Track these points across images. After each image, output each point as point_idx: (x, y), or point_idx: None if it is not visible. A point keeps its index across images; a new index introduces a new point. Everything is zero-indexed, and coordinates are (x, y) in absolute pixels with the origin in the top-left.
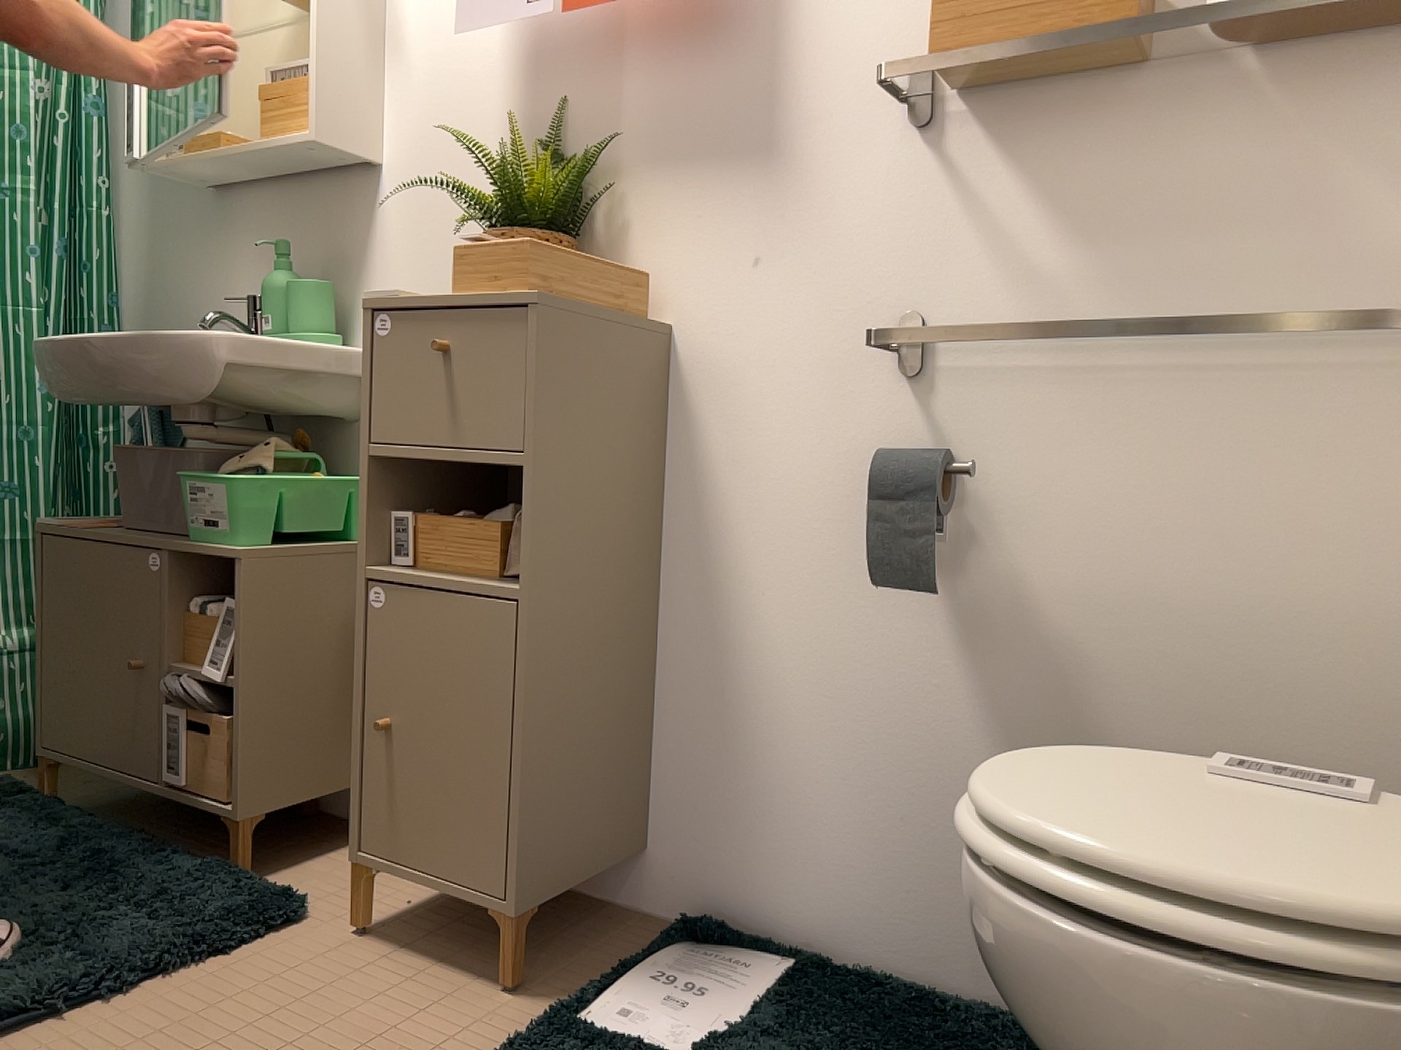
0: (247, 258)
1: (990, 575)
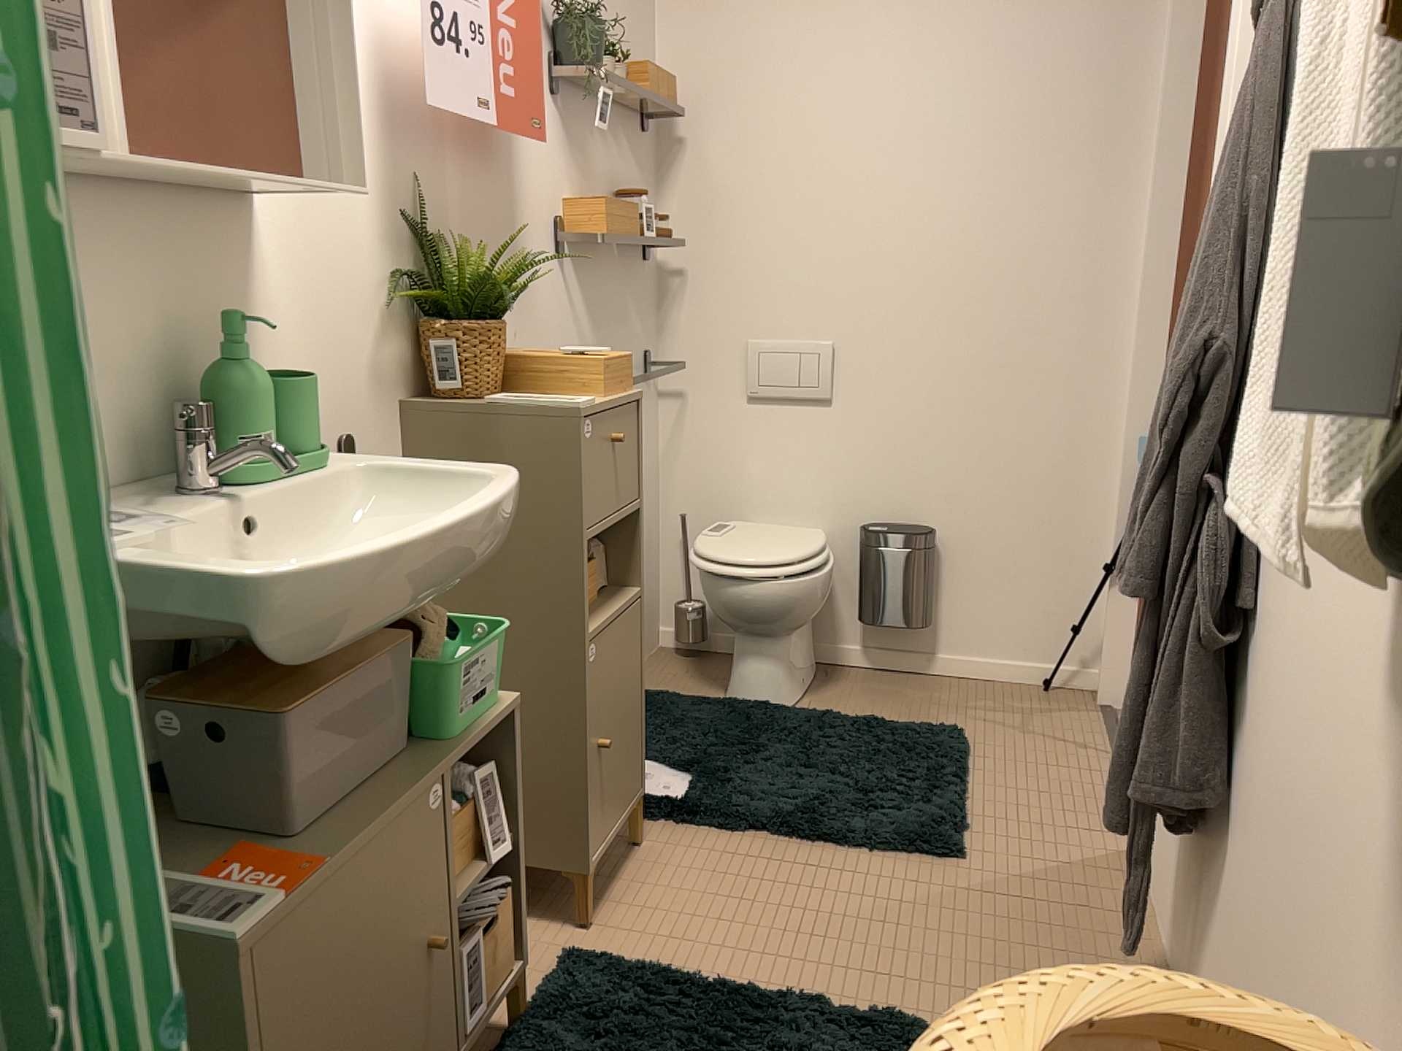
0: None
1: None
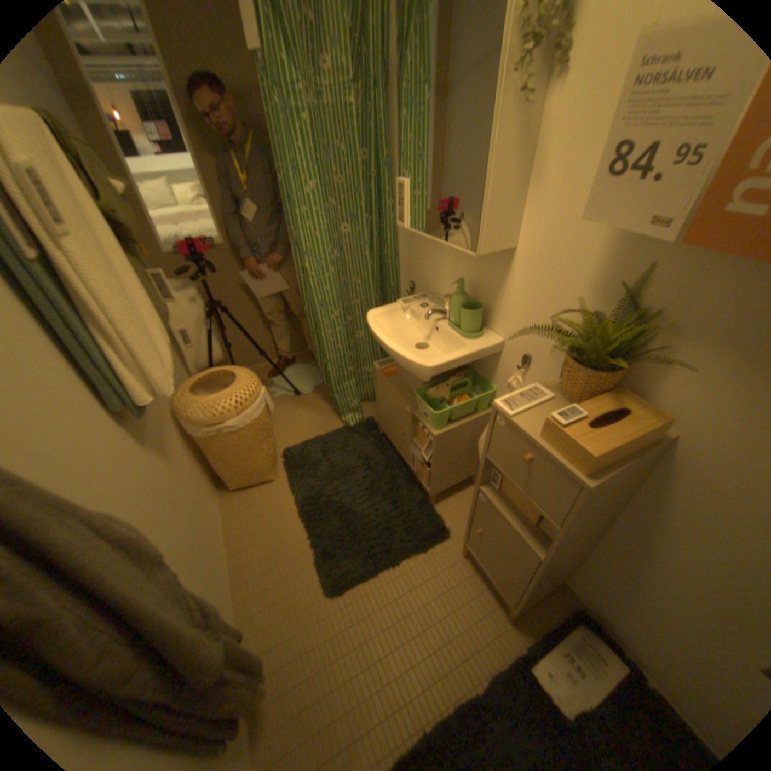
0: (446, 260)
1: None
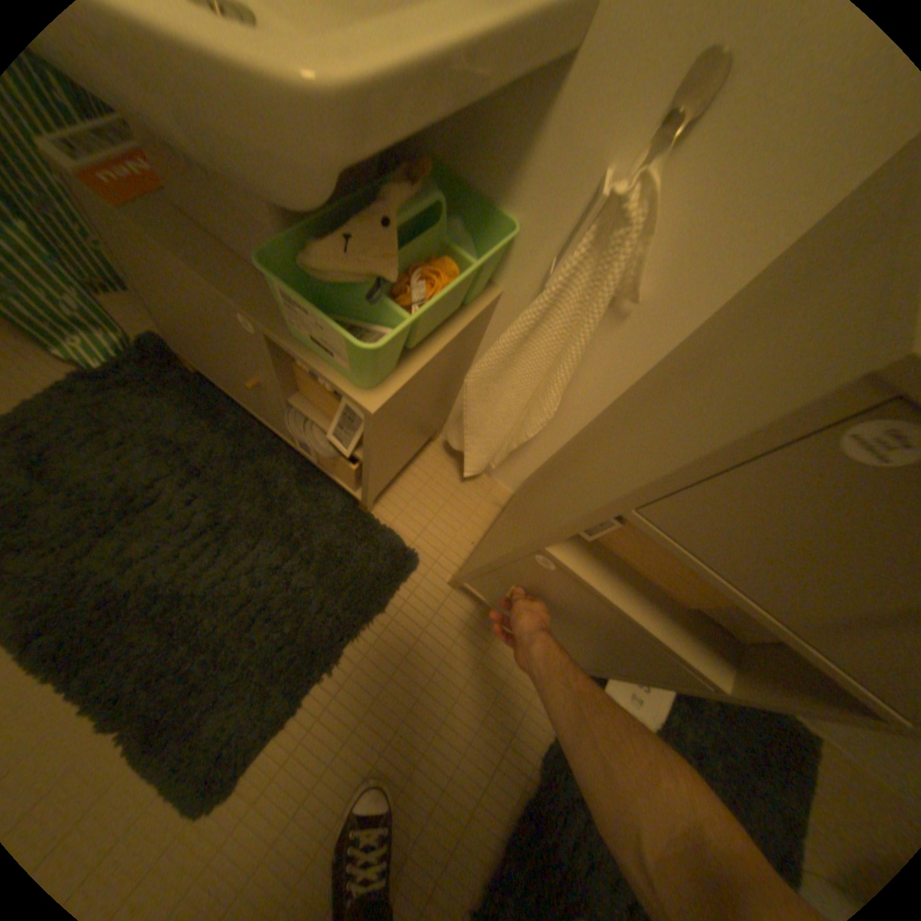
0: None
1: None
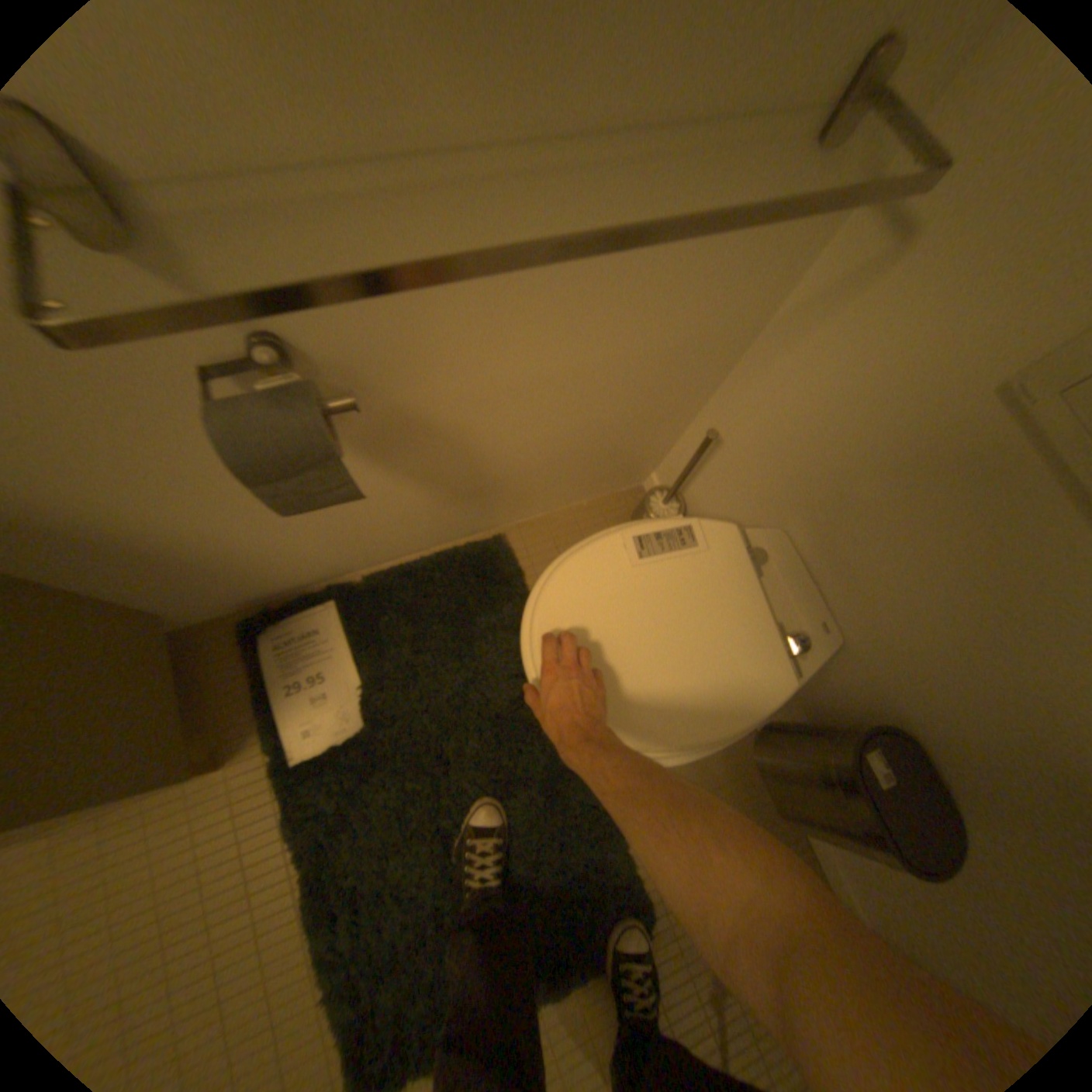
0: None
1: (370, 409)
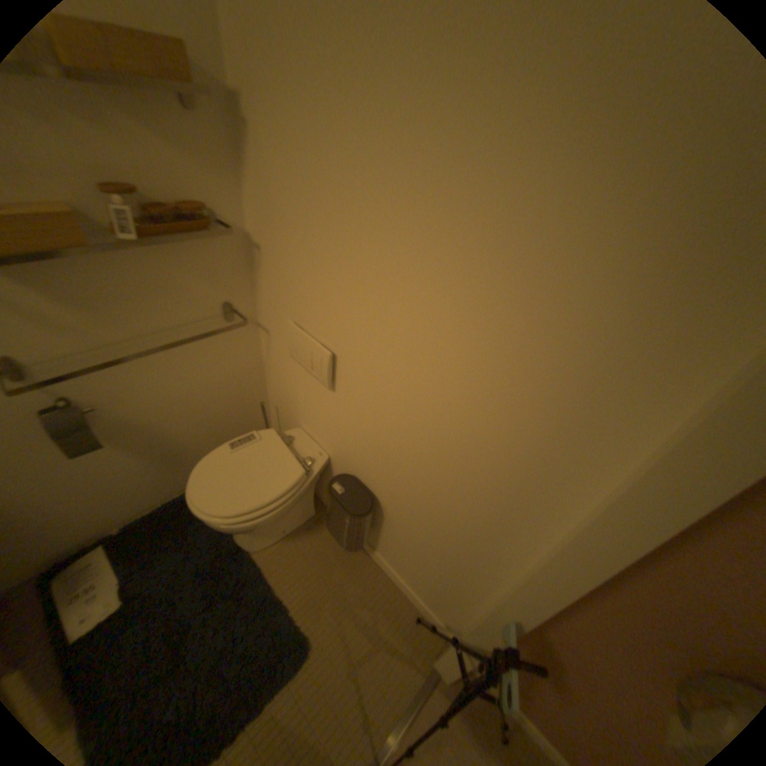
0: None
1: (102, 423)
